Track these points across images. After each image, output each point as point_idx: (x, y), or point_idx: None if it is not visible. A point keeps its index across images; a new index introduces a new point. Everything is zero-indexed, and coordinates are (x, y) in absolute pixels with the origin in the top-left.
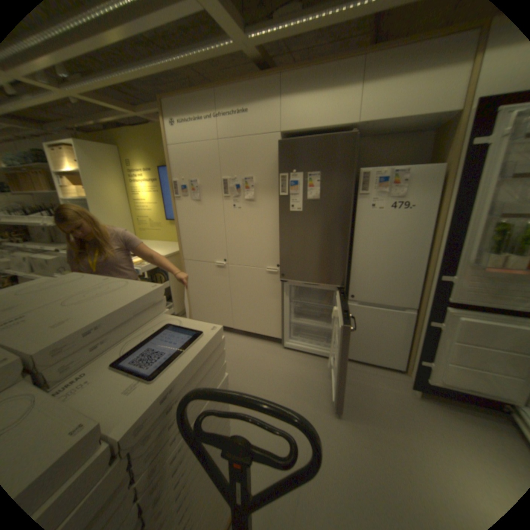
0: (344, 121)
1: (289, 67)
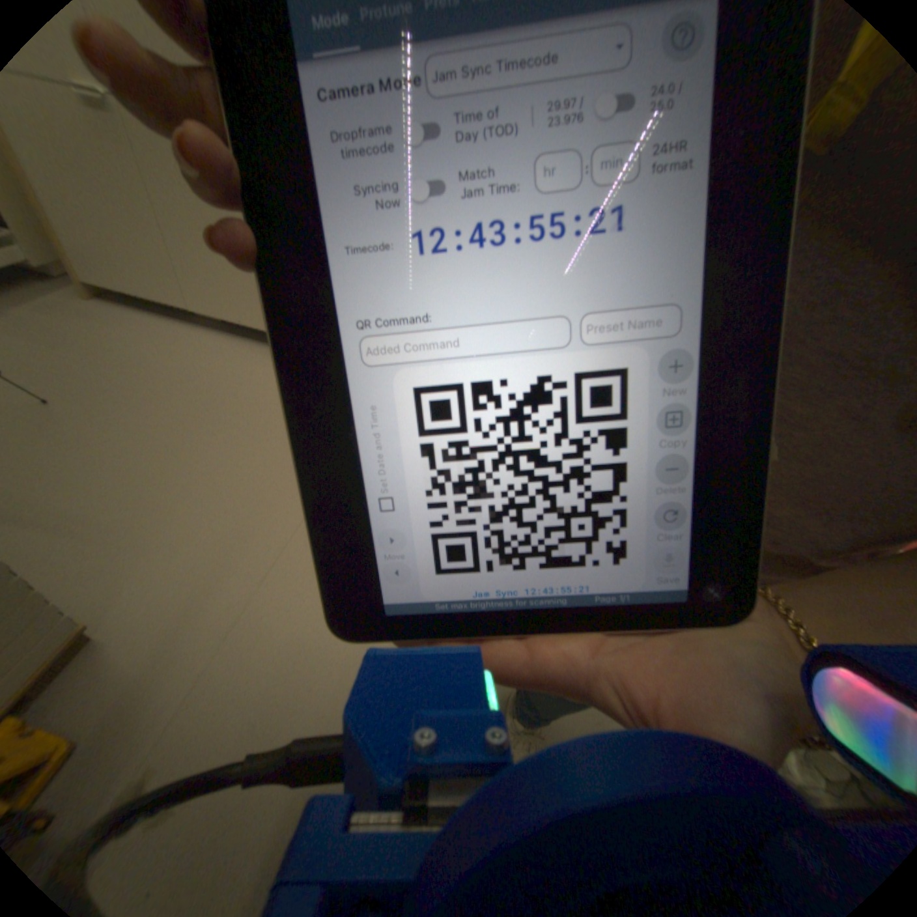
0: None
1: None
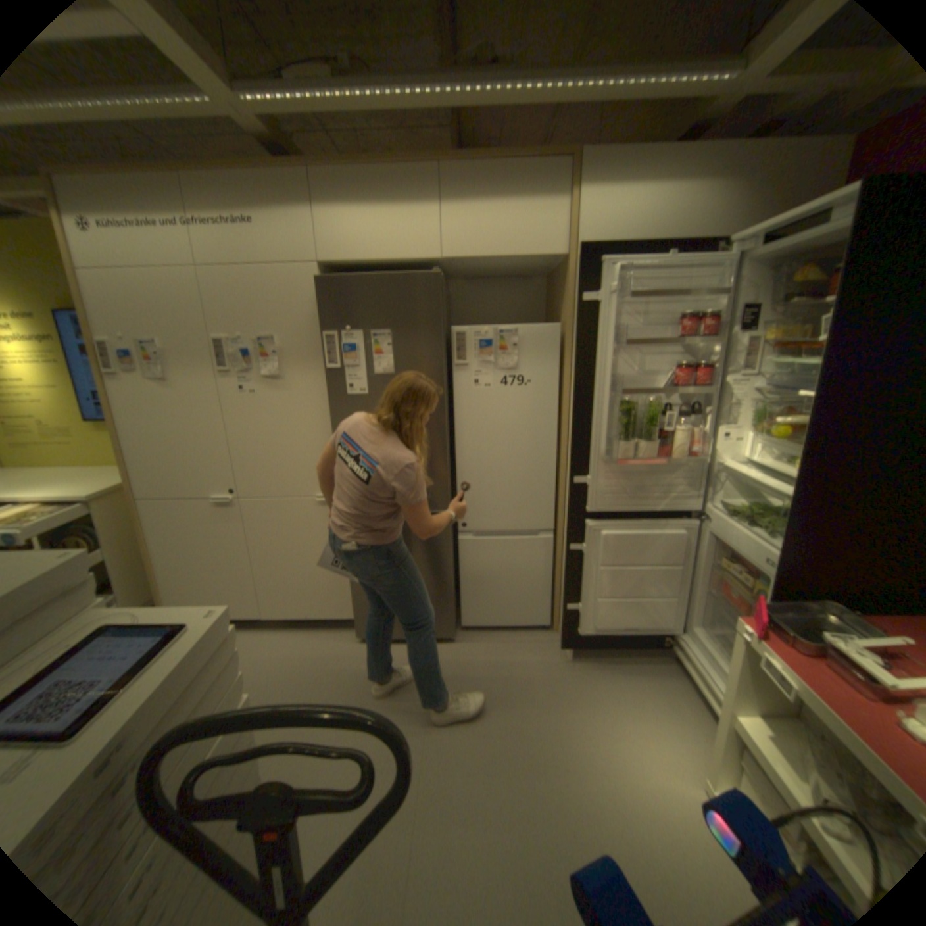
0: (419, 255)
1: (321, 160)
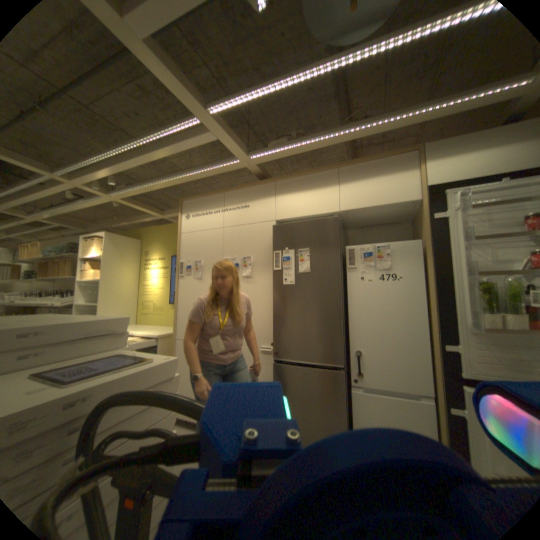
0: (326, 211)
1: (281, 177)
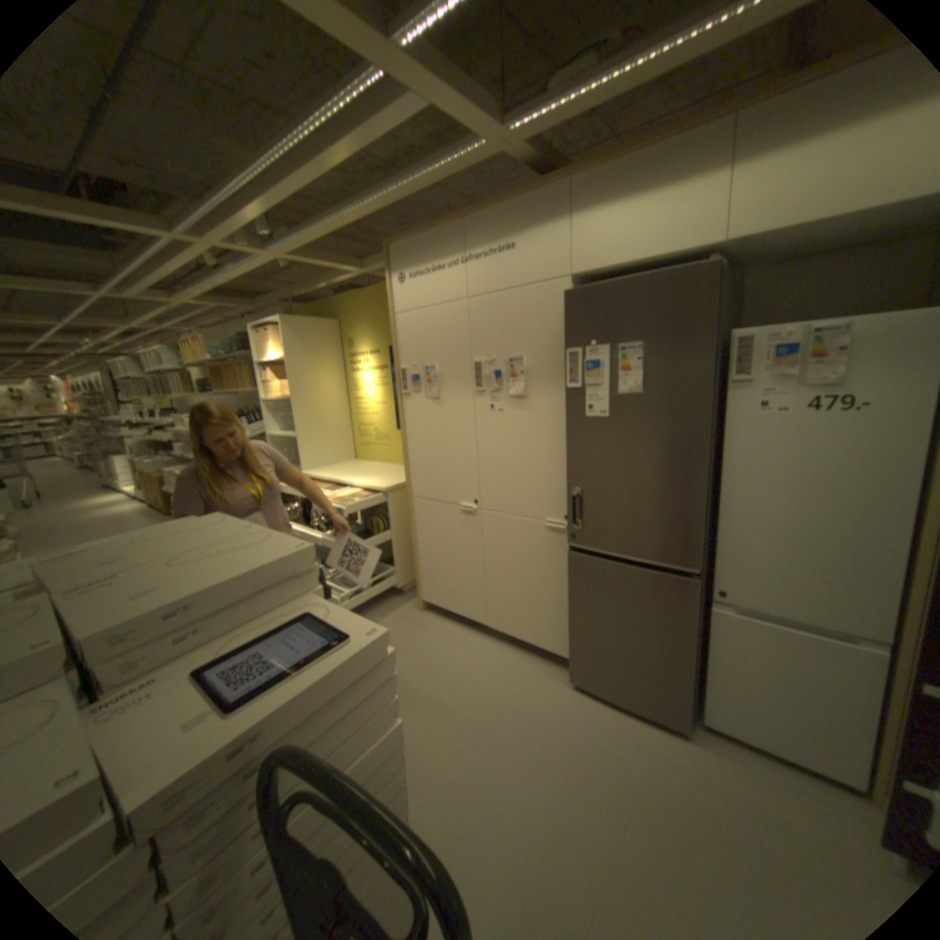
0: (693, 243)
1: (585, 164)
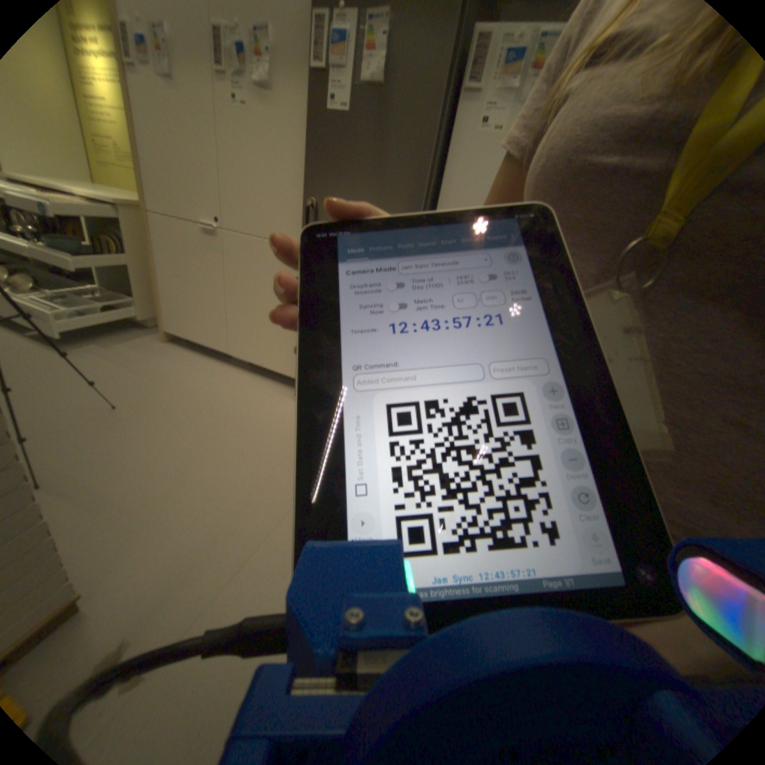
0: None
1: None
